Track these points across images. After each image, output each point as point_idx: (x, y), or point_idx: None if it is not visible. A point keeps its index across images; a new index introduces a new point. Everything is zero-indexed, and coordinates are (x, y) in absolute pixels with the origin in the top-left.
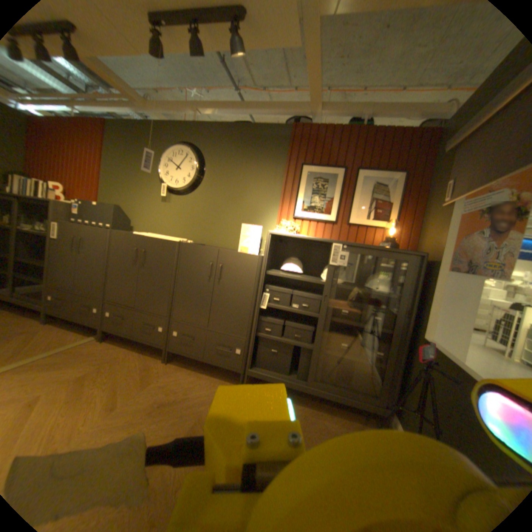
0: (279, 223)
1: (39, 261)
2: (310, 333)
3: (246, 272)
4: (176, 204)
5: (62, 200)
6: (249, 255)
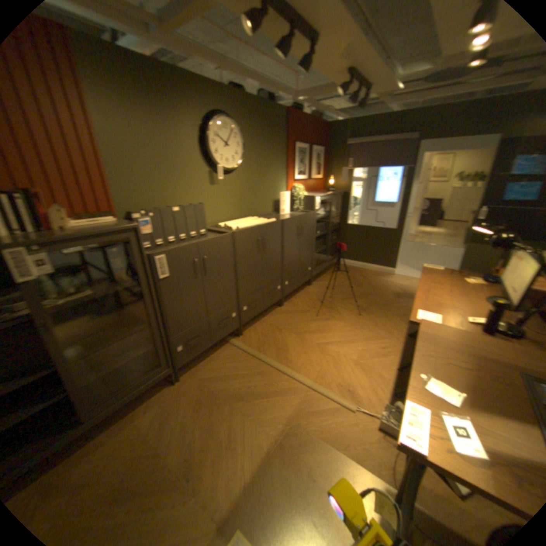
0: (288, 186)
1: (112, 334)
2: (321, 243)
3: (309, 225)
4: (224, 186)
5: (69, 222)
6: (310, 214)
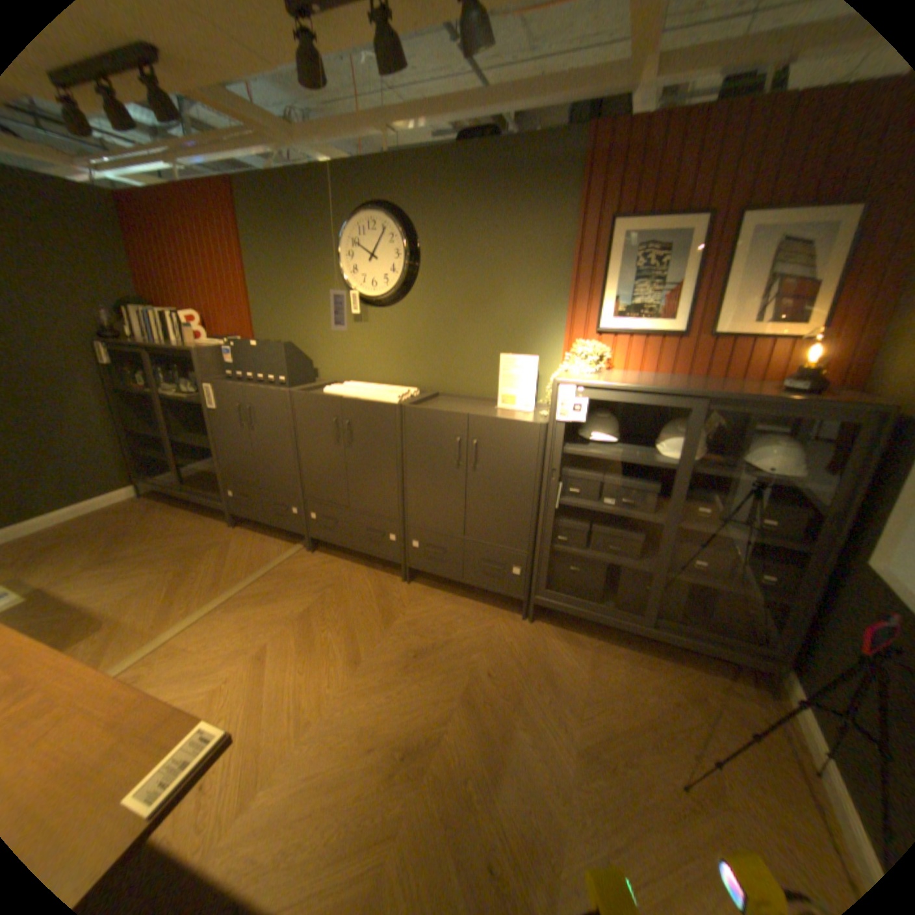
0: (568, 345)
1: (201, 440)
2: (637, 547)
3: (520, 454)
4: (379, 326)
5: (204, 340)
6: (522, 426)
